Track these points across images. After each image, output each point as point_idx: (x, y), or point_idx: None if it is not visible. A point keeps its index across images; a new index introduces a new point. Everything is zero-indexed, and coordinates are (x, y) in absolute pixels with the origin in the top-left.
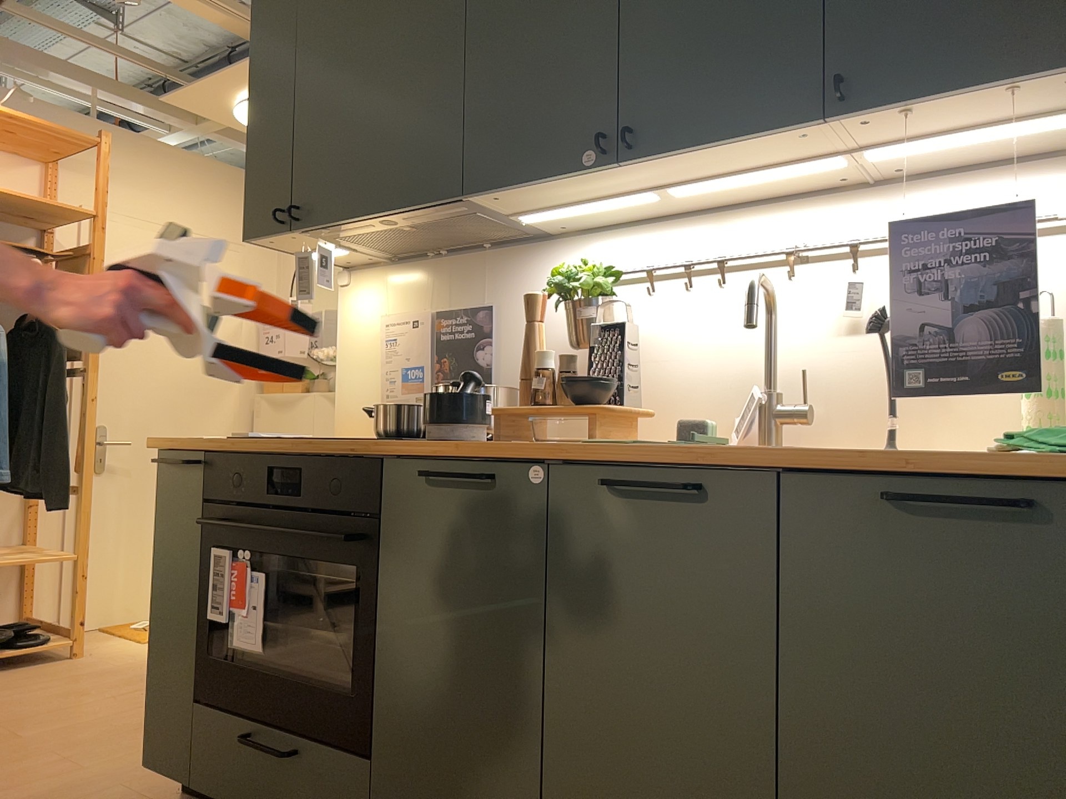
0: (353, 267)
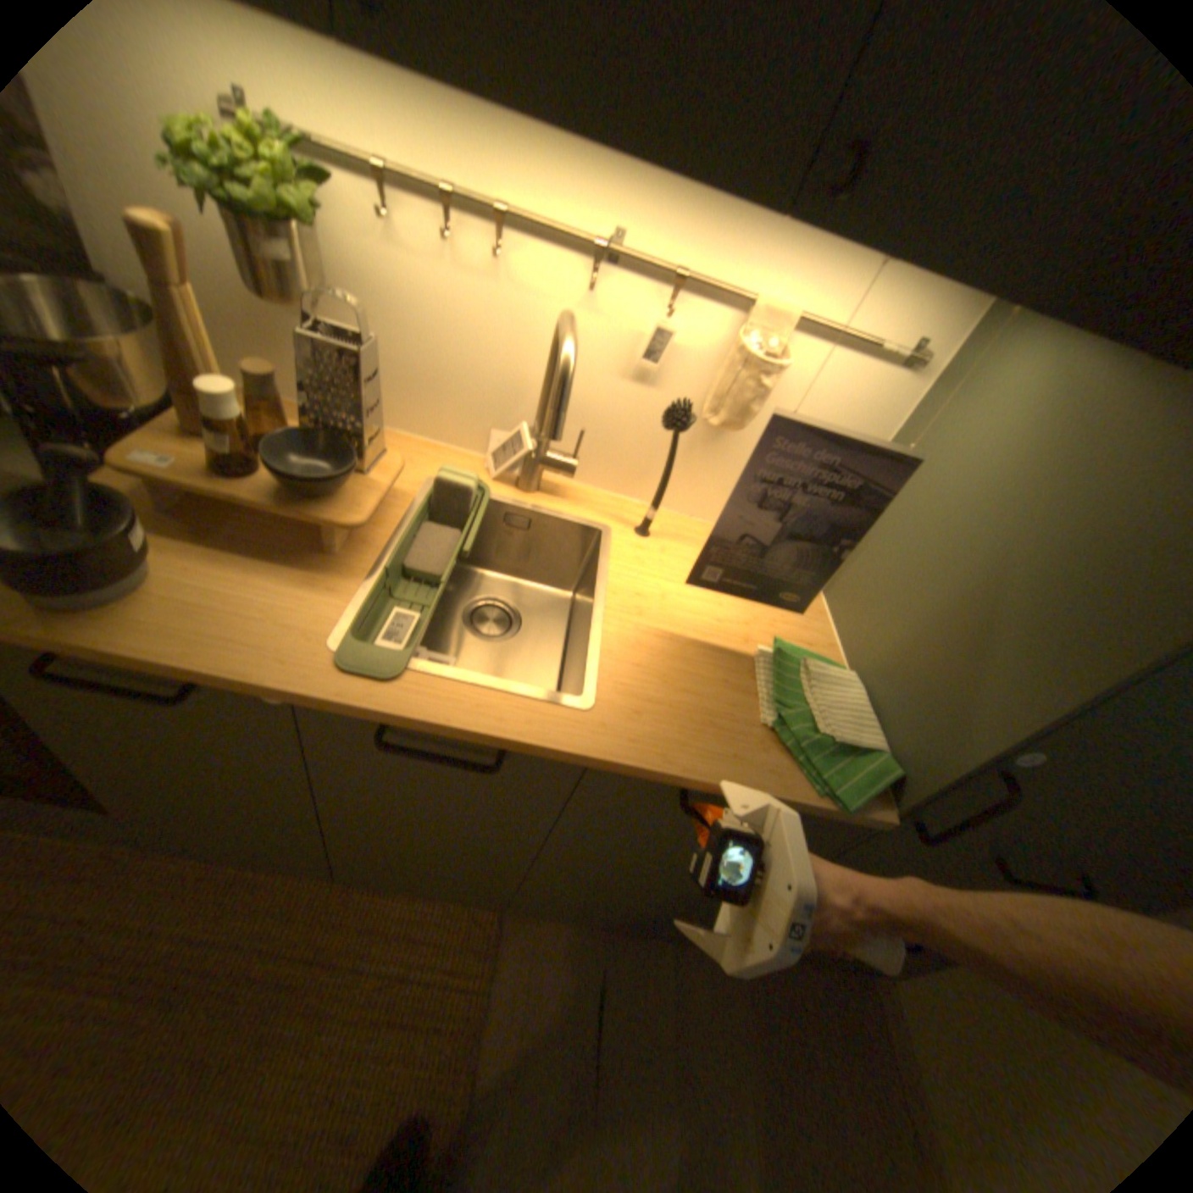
0: None
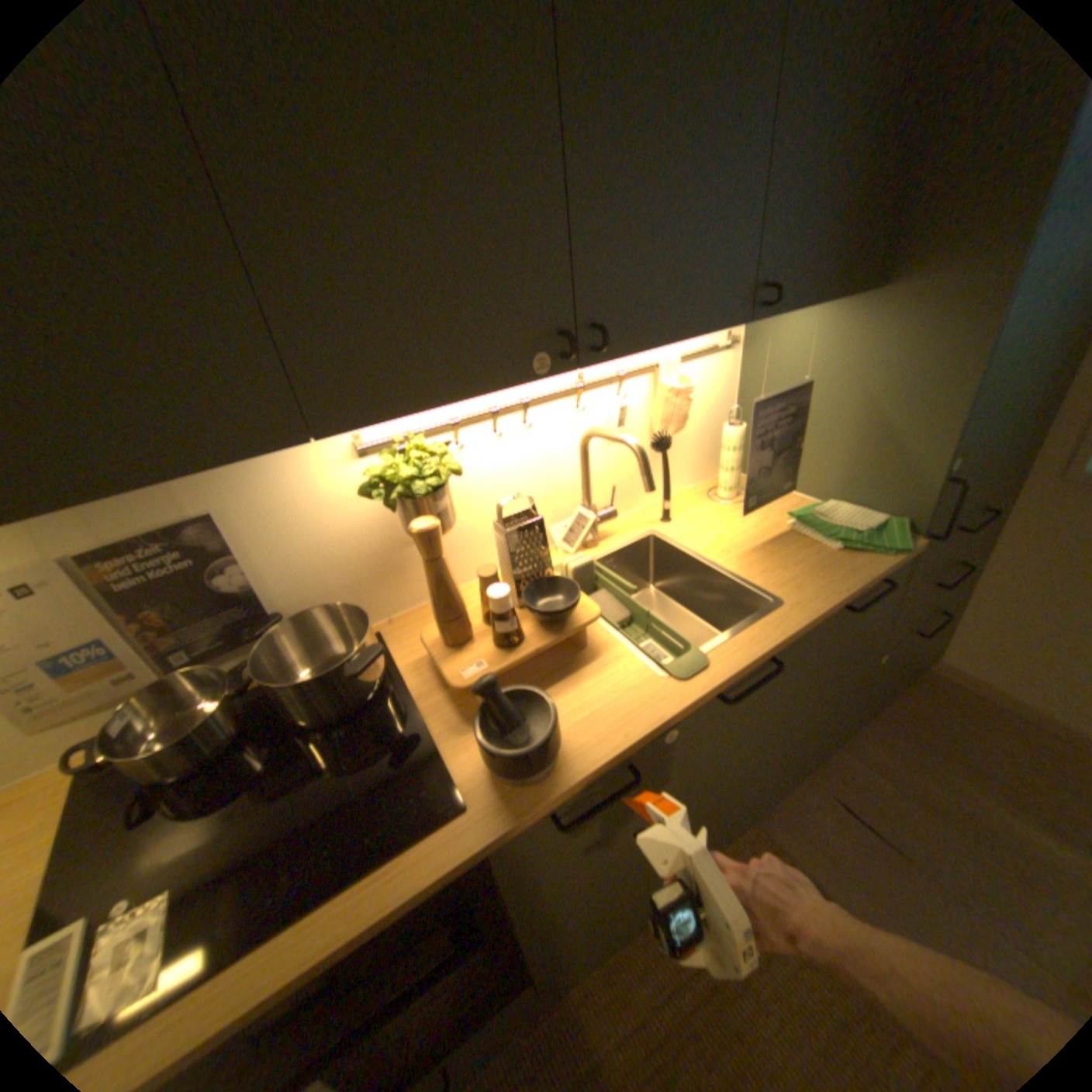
0: None
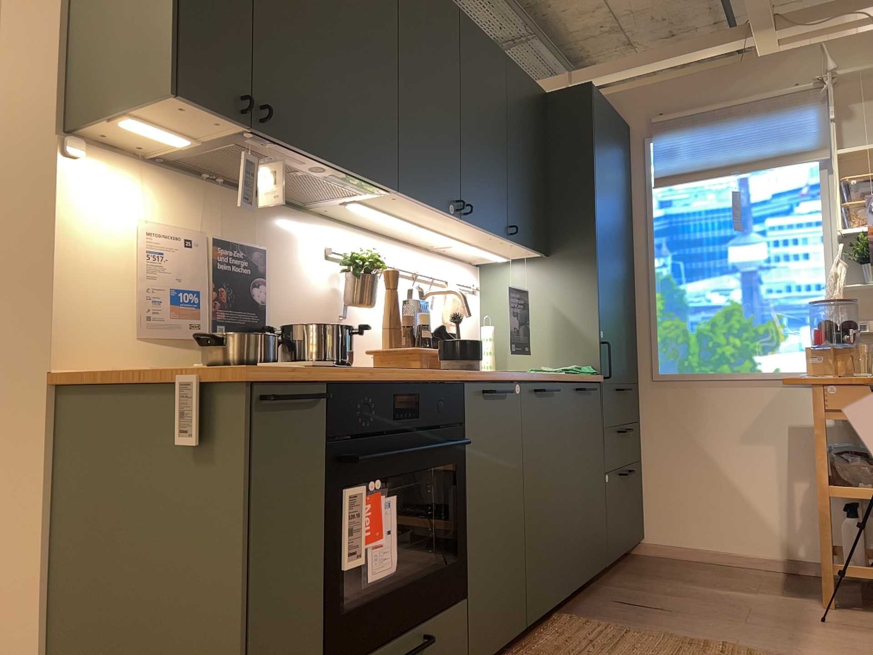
0: (84, 138)
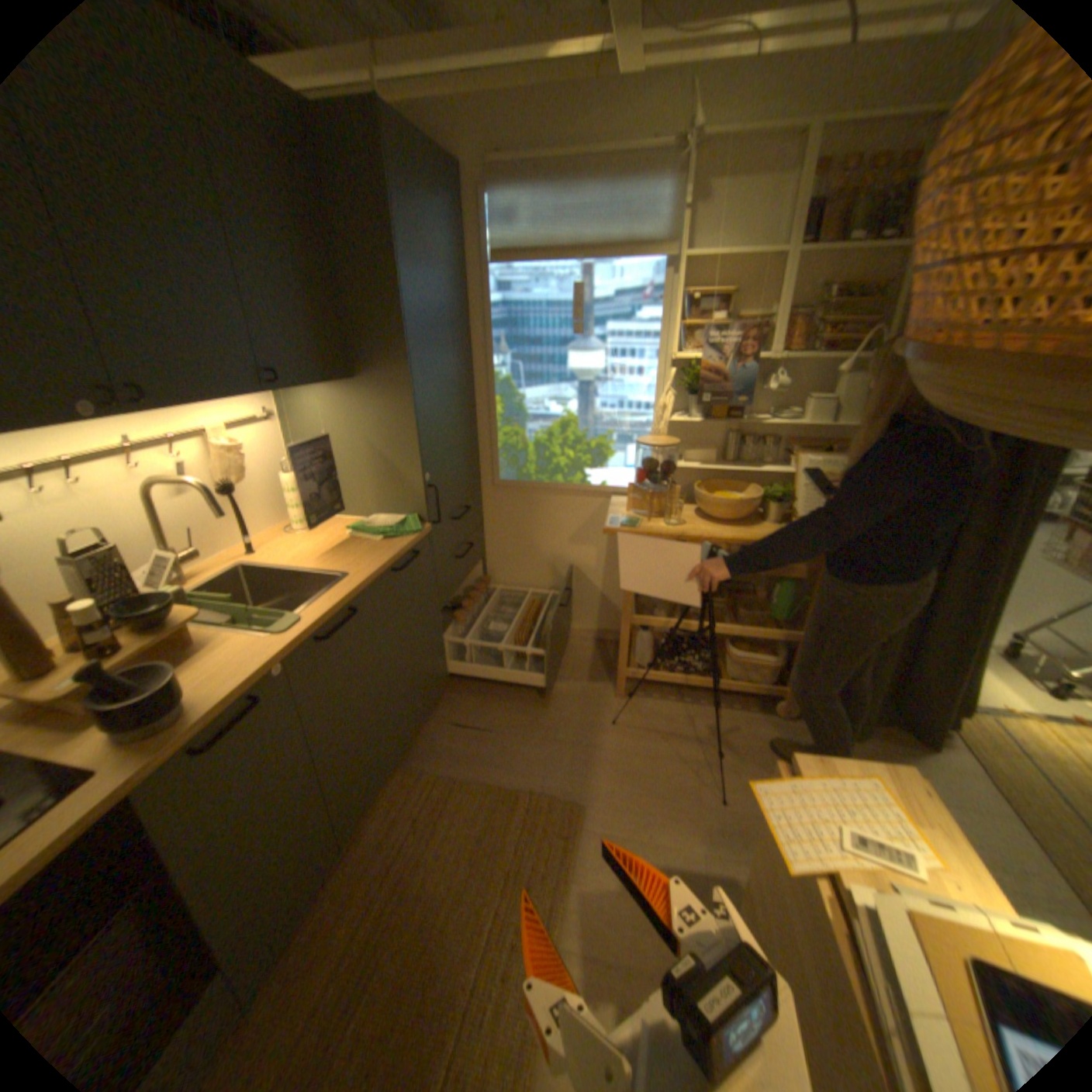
0: None
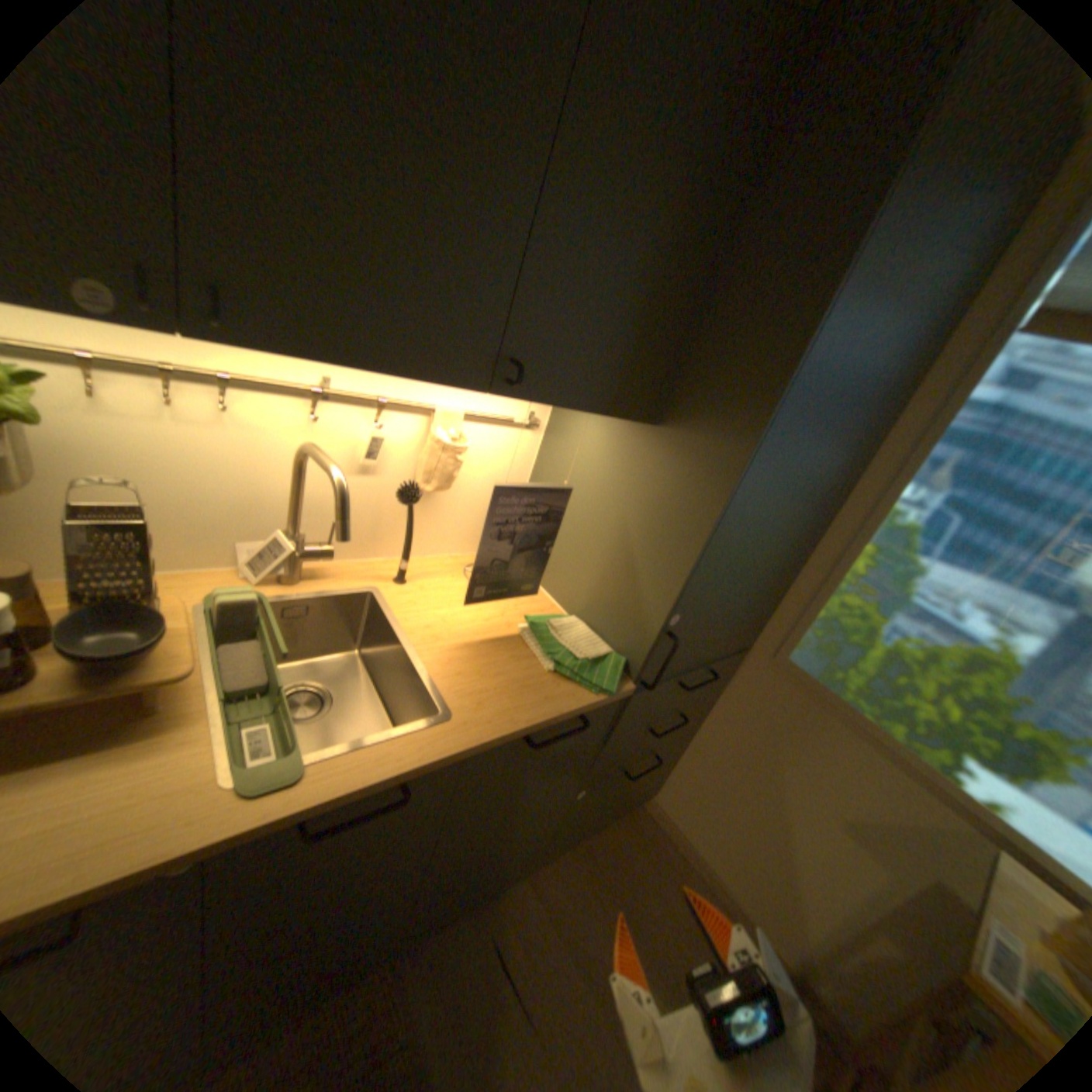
0: None
